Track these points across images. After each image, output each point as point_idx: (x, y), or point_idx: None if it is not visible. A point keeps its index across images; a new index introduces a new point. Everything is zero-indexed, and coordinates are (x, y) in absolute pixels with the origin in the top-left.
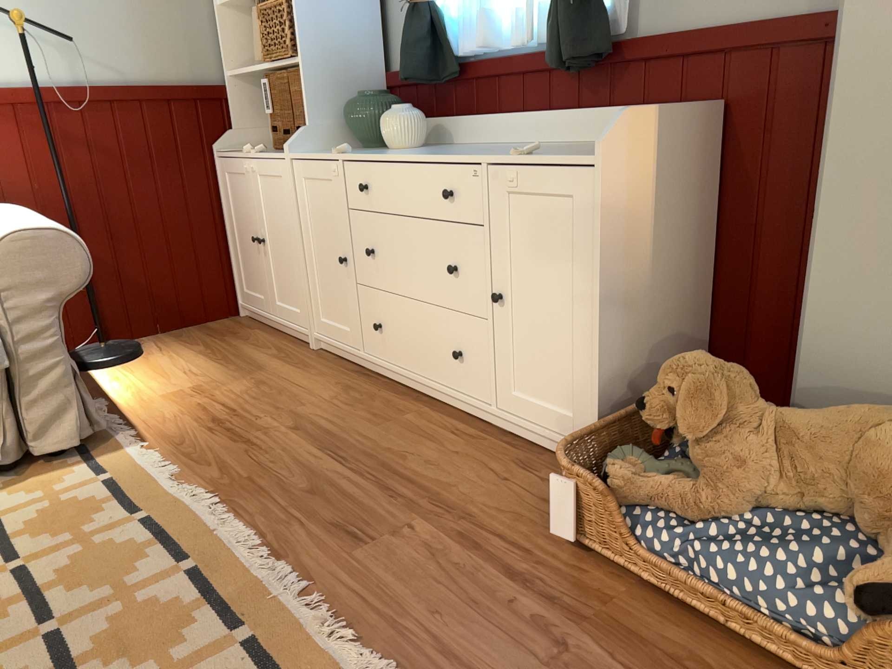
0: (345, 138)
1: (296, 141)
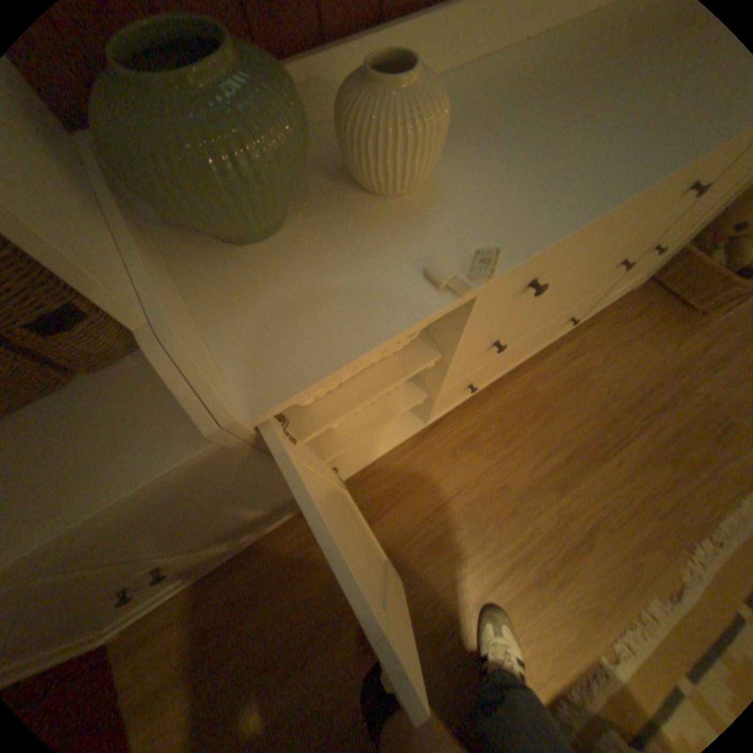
0: (157, 250)
1: (210, 376)
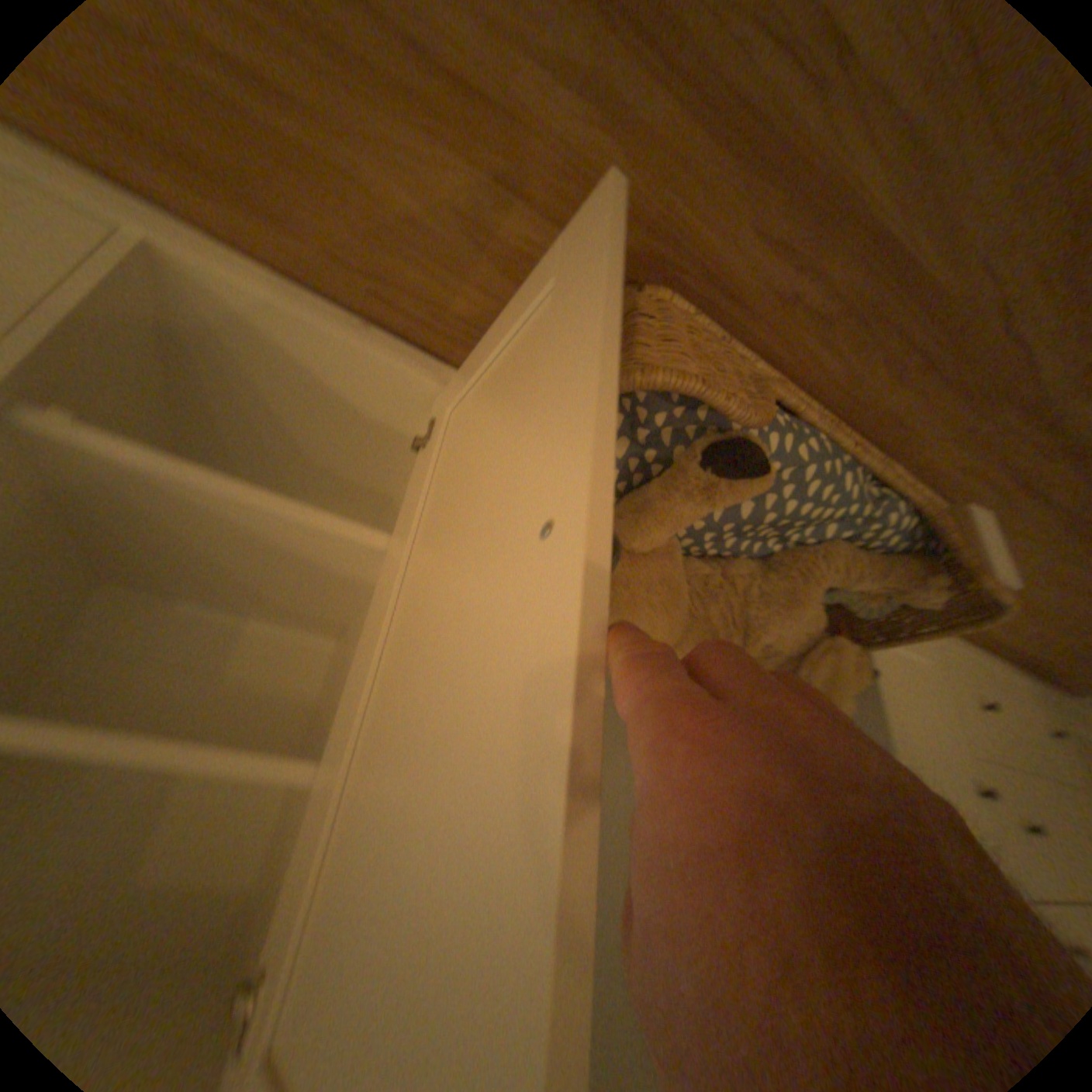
0: None
1: None
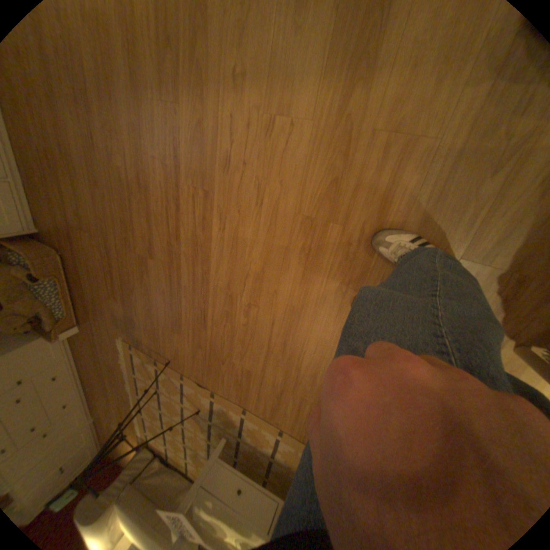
0: None
1: None
